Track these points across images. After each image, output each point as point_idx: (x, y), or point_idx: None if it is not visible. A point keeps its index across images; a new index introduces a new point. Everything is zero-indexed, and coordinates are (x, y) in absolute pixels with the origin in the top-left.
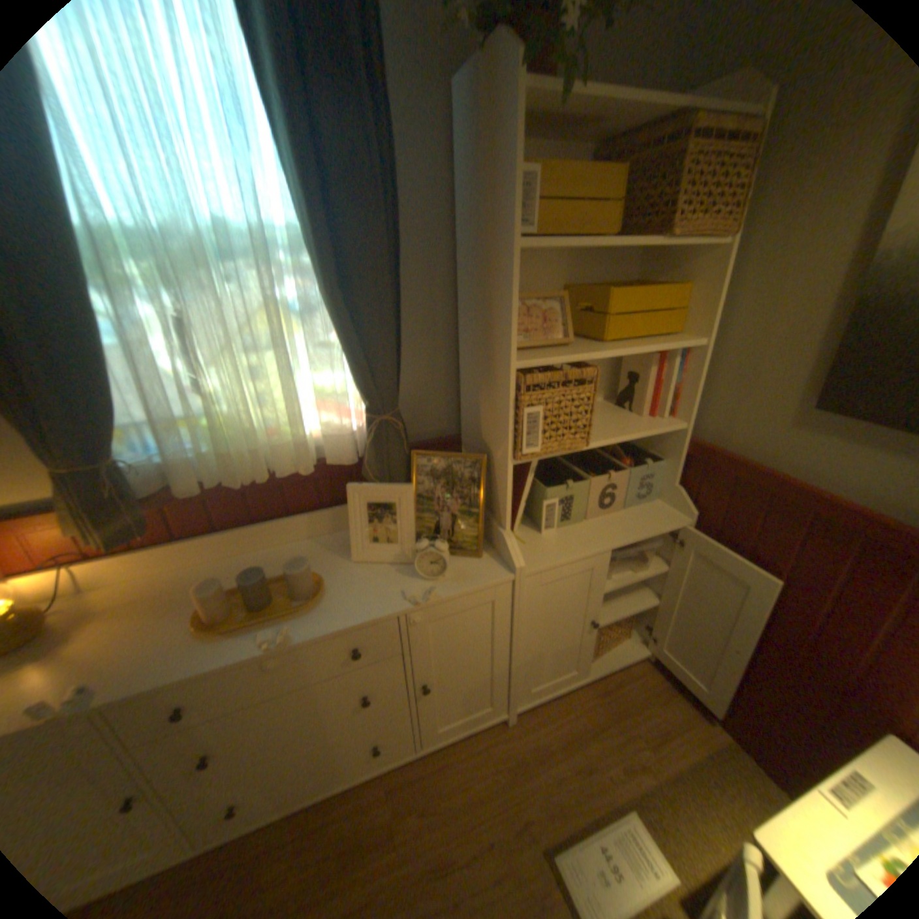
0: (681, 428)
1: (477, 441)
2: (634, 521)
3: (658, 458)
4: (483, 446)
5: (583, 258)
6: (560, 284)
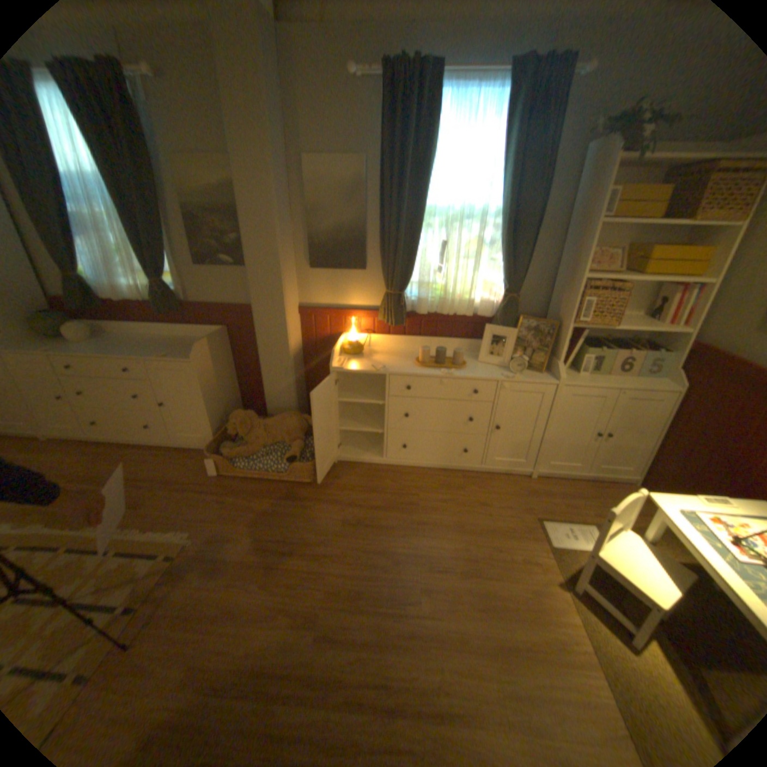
0: (688, 332)
1: (555, 319)
2: (641, 383)
3: (671, 352)
4: (558, 320)
5: (646, 229)
6: (626, 242)
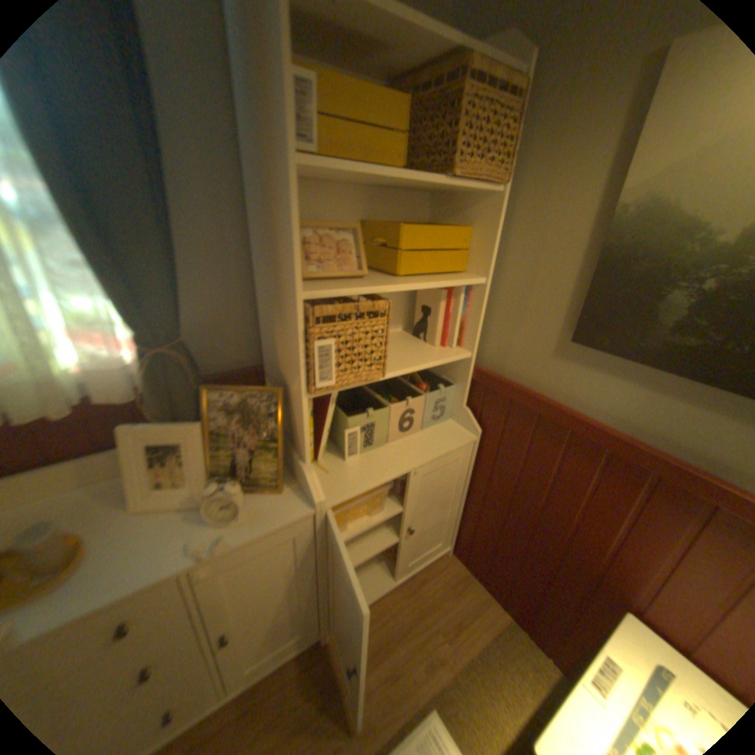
0: (466, 357)
1: (276, 373)
2: (429, 441)
3: (449, 383)
4: (281, 379)
5: (378, 195)
6: (356, 218)
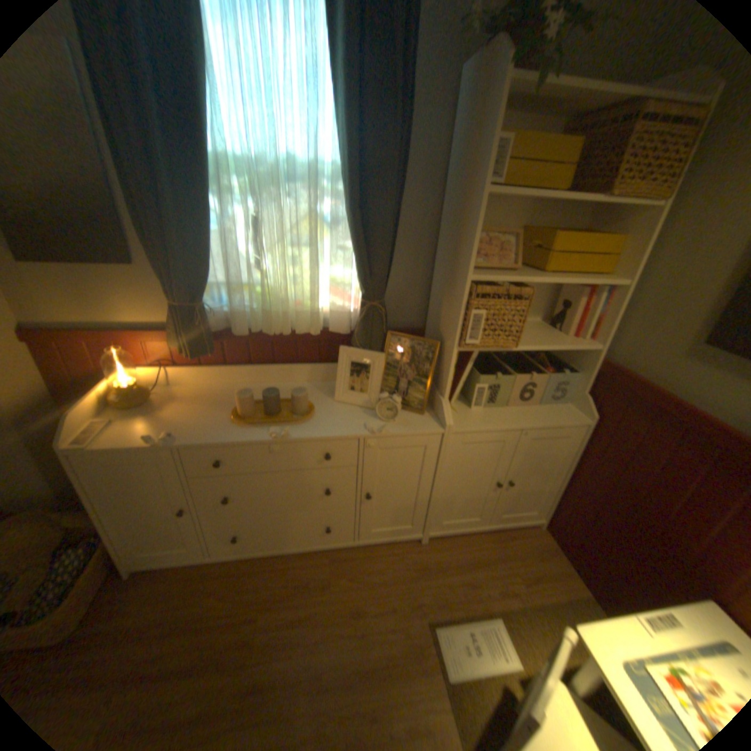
0: (597, 348)
1: (435, 332)
2: (545, 414)
3: (575, 371)
4: (439, 336)
5: (543, 206)
6: (520, 224)
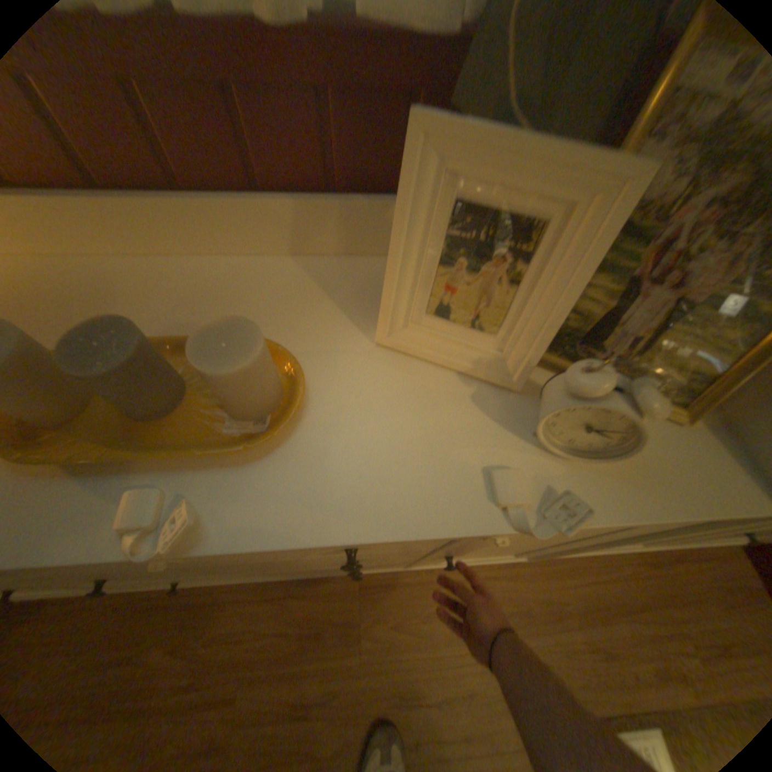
0: None
1: None
2: None
3: None
4: None
5: None
6: None
